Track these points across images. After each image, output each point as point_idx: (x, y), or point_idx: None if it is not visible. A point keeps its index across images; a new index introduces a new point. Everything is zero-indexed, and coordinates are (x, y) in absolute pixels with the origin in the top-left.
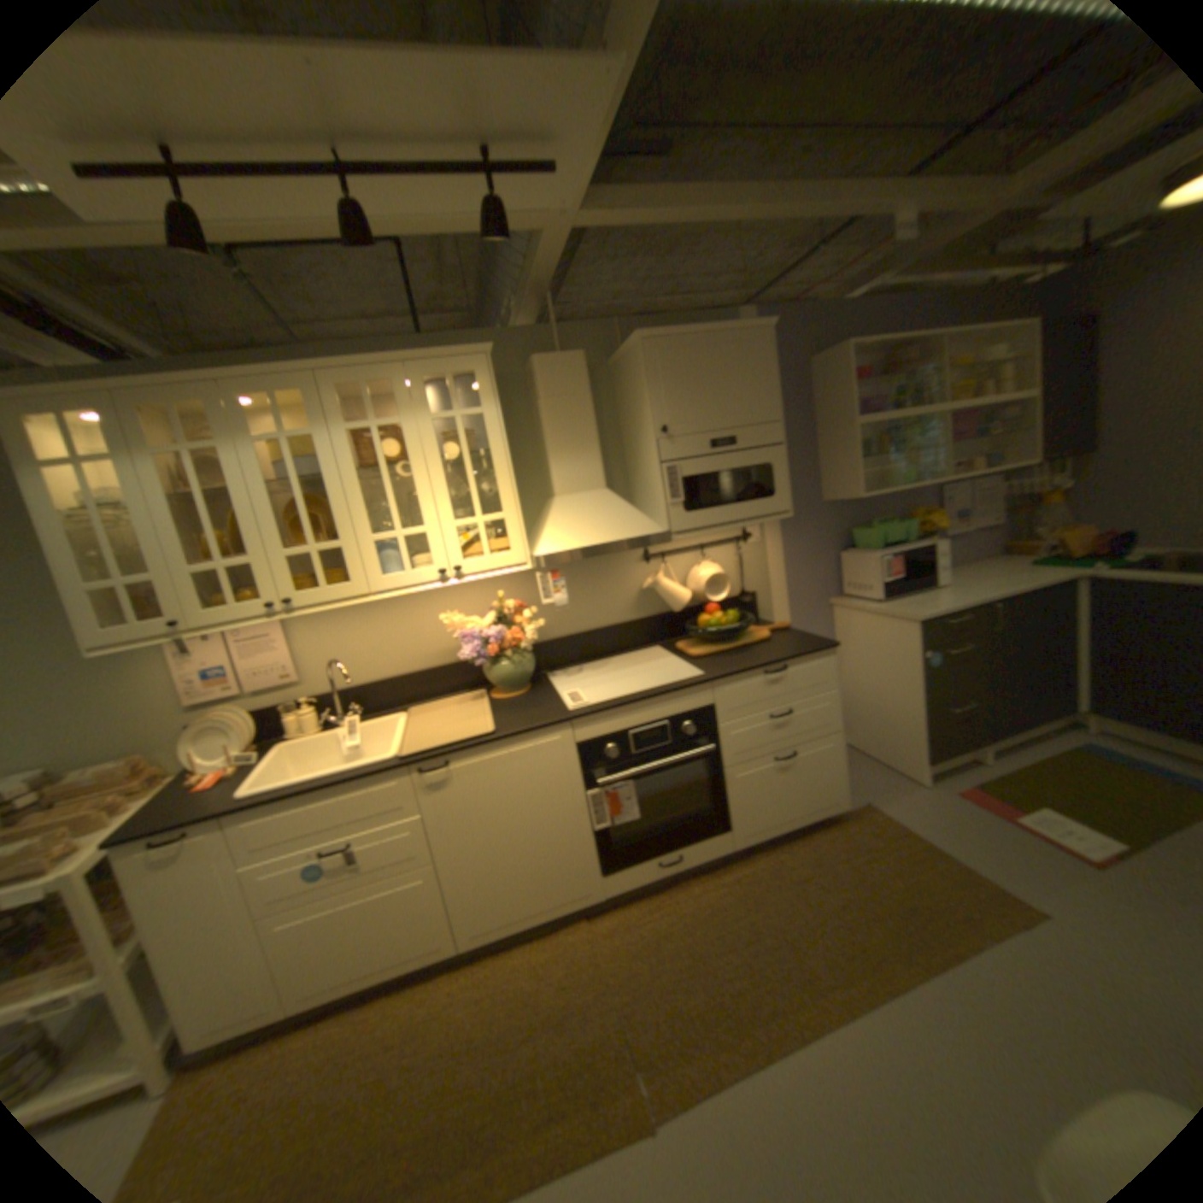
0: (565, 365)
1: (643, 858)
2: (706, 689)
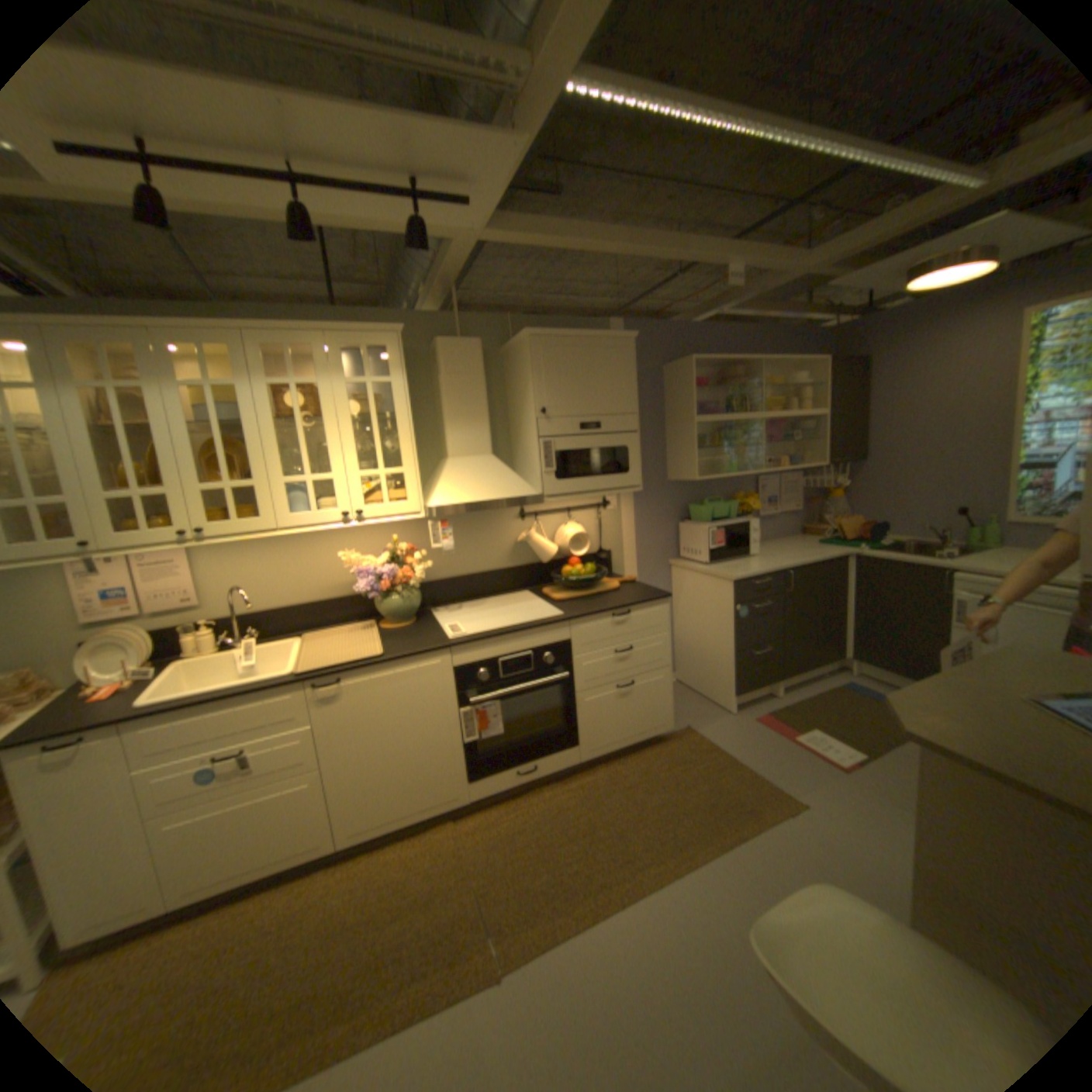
0: (464, 350)
1: (503, 767)
2: (564, 626)
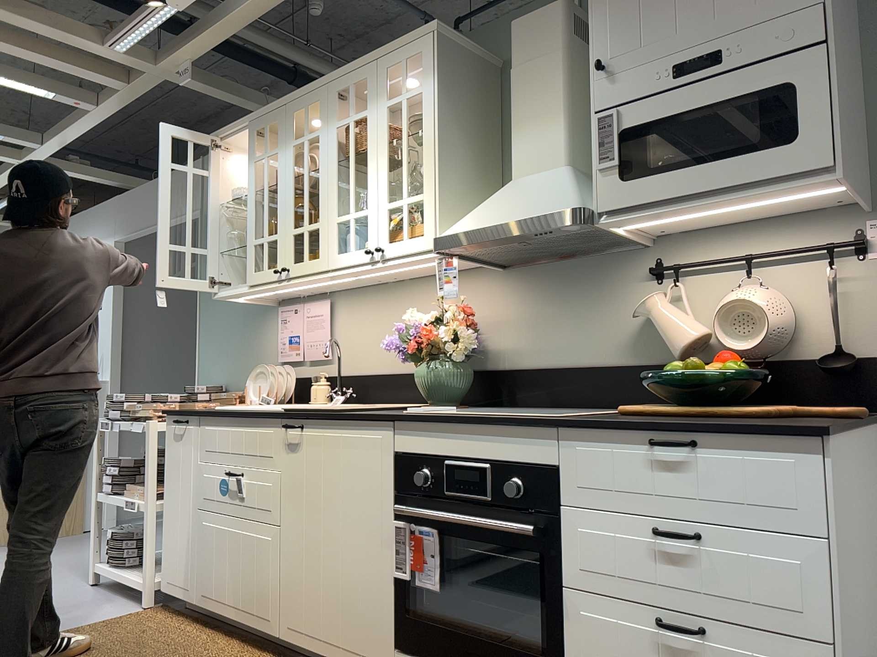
0: (537, 25)
1: (438, 656)
2: (547, 436)
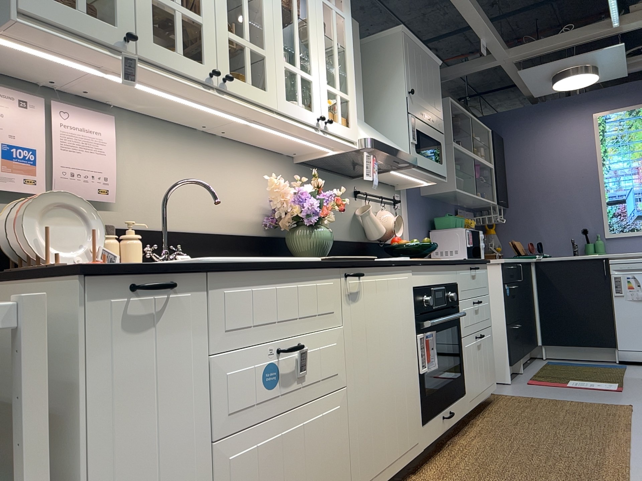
0: (352, 27)
1: (436, 408)
2: (455, 268)
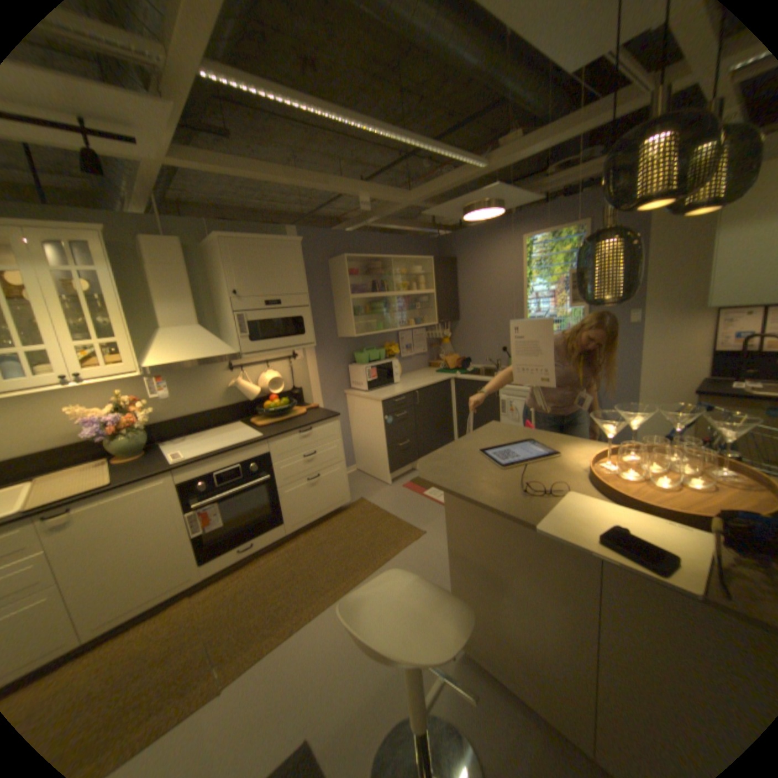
0: (164, 244)
1: (225, 549)
2: (263, 443)
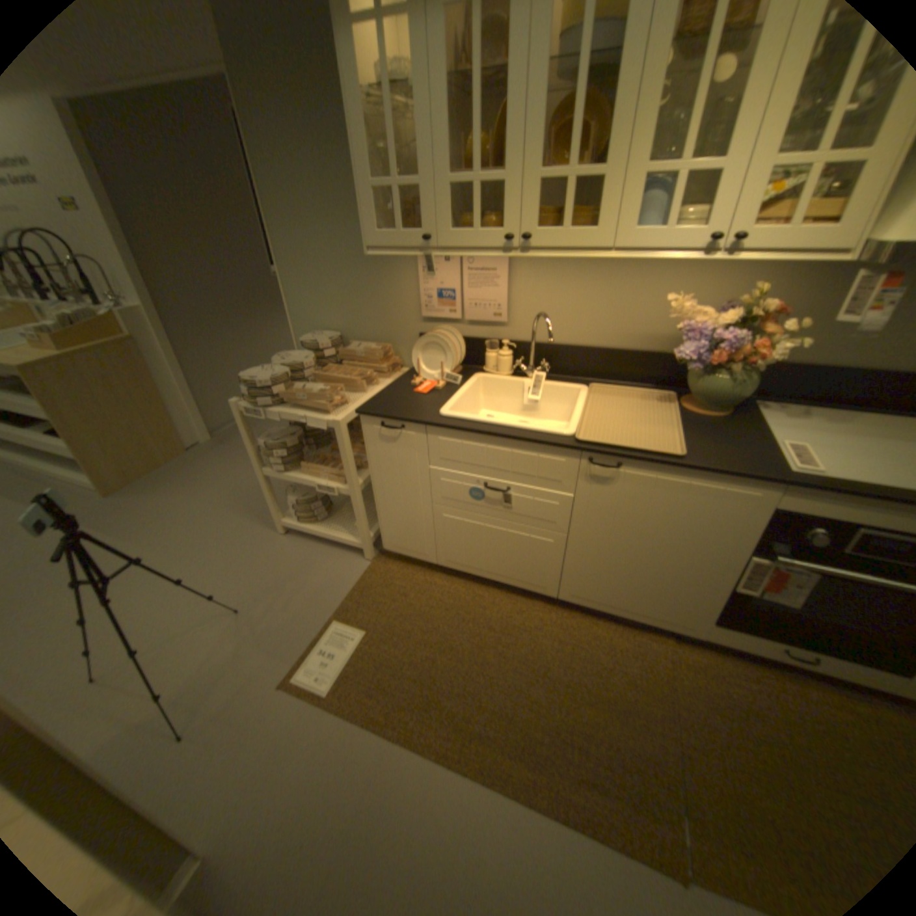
0: None
1: (771, 637)
2: None
